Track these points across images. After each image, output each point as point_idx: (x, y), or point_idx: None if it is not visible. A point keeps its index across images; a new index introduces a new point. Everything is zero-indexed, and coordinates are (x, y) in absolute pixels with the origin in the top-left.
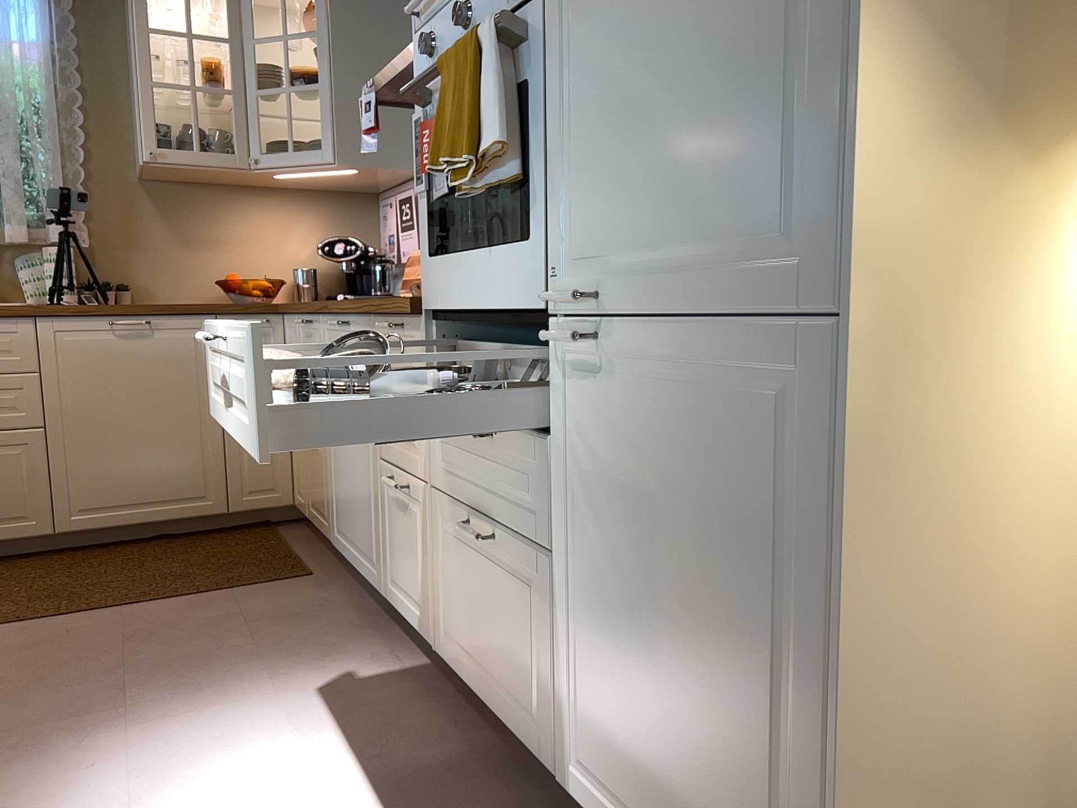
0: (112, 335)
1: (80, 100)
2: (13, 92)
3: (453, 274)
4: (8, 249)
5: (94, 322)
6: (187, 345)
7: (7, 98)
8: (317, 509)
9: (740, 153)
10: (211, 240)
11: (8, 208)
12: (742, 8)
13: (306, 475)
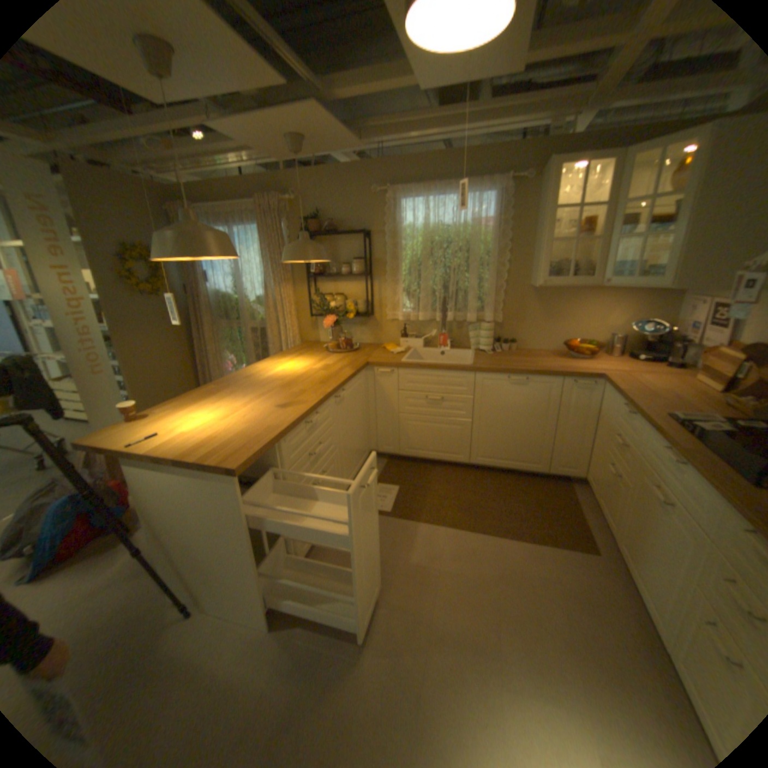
0: (508, 382)
1: (510, 246)
2: (478, 248)
3: None
4: (466, 321)
5: (501, 376)
6: (545, 391)
7: (476, 251)
8: (608, 509)
9: None
10: (564, 316)
11: (469, 305)
12: None
13: (603, 481)
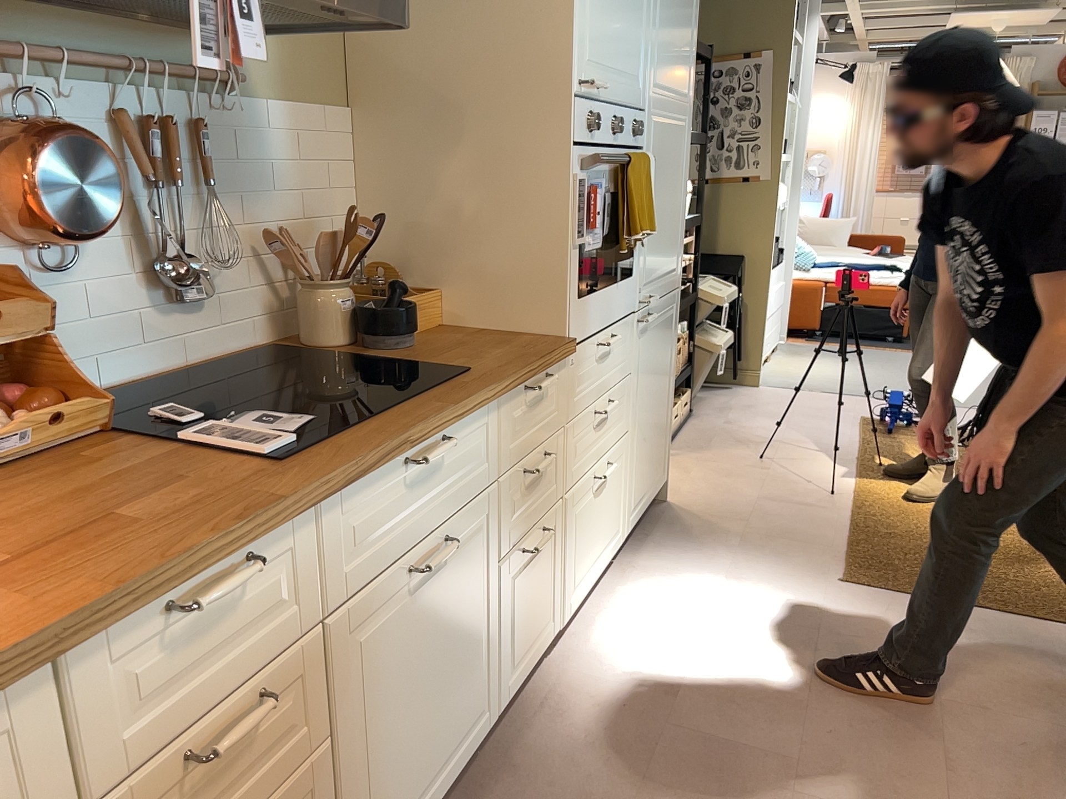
0: None
1: None
2: None
3: (595, 307)
4: None
5: None
6: None
7: None
8: None
9: (673, 243)
10: None
11: None
12: (675, 200)
13: None
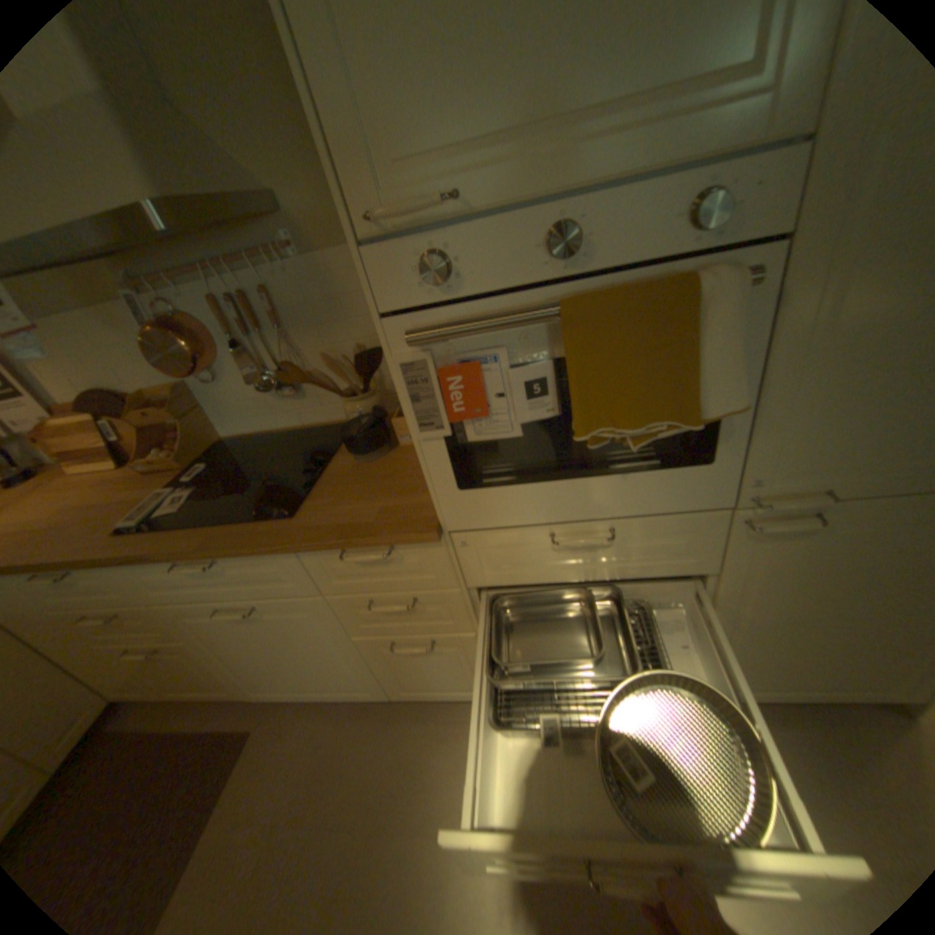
0: None
1: None
2: None
3: (522, 499)
4: None
5: None
6: None
7: None
8: (186, 691)
9: None
10: None
11: None
12: None
13: (137, 678)
